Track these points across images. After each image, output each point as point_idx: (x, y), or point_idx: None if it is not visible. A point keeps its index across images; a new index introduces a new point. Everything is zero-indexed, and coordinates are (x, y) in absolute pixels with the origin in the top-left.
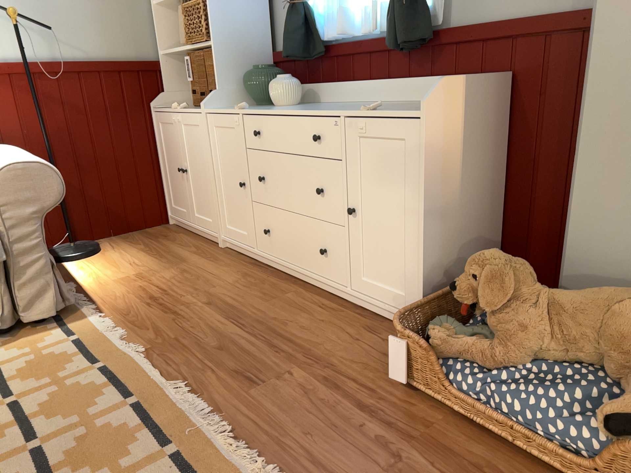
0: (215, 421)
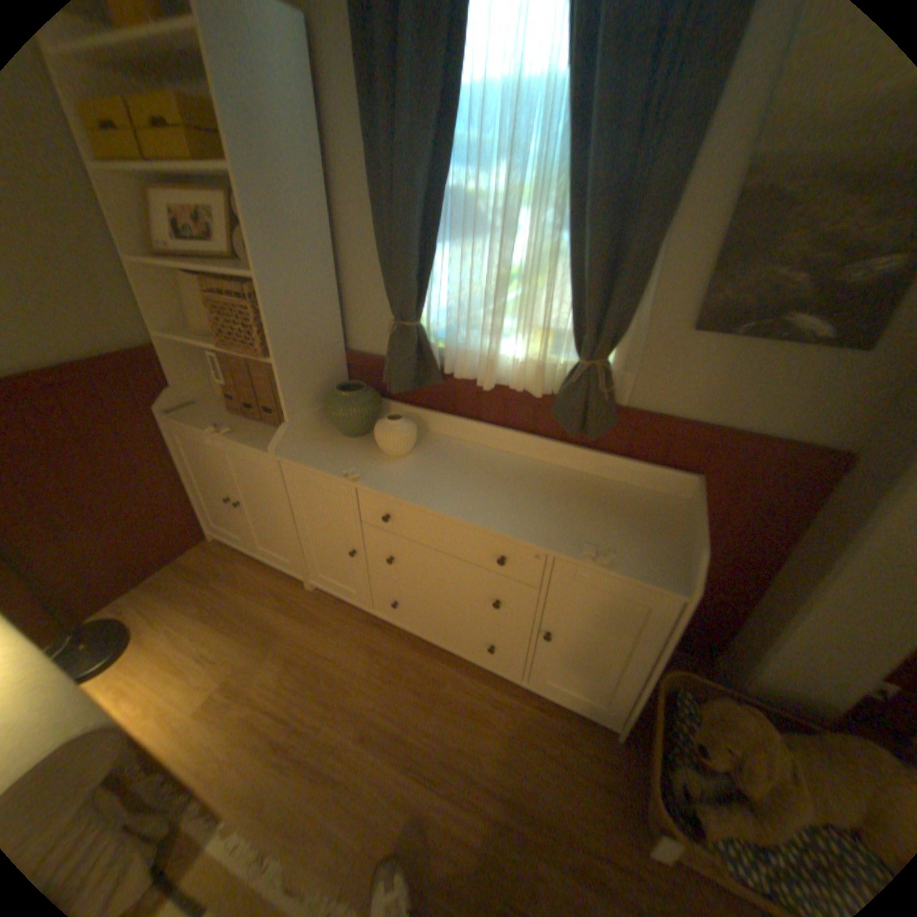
0: None
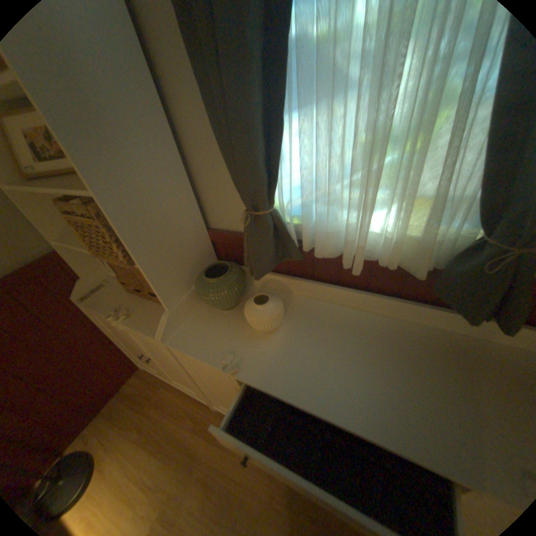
0: None
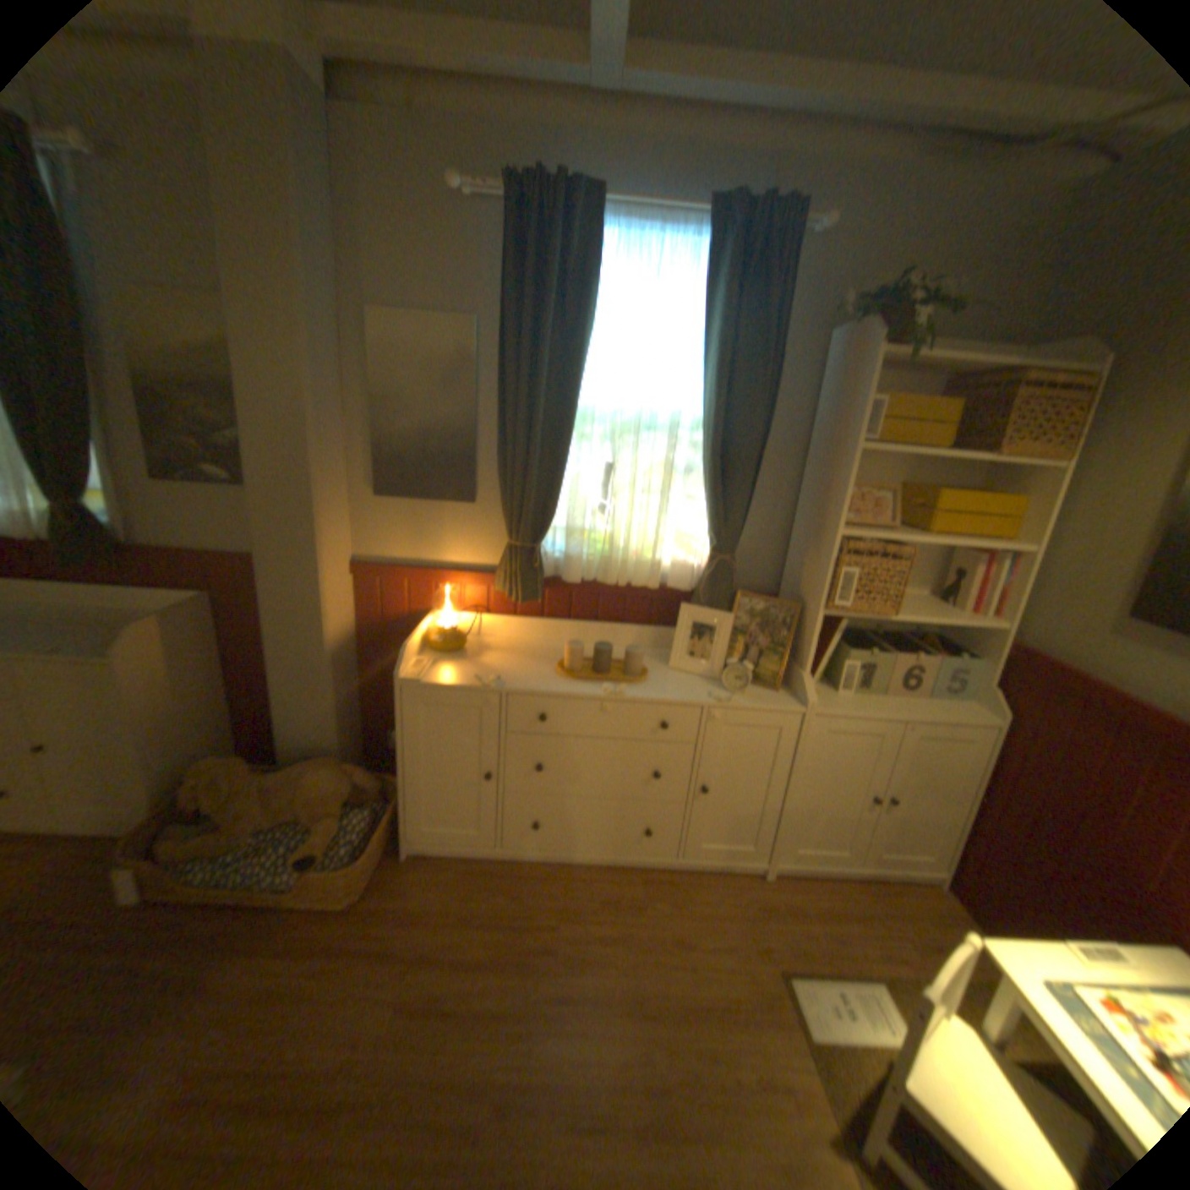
0: None
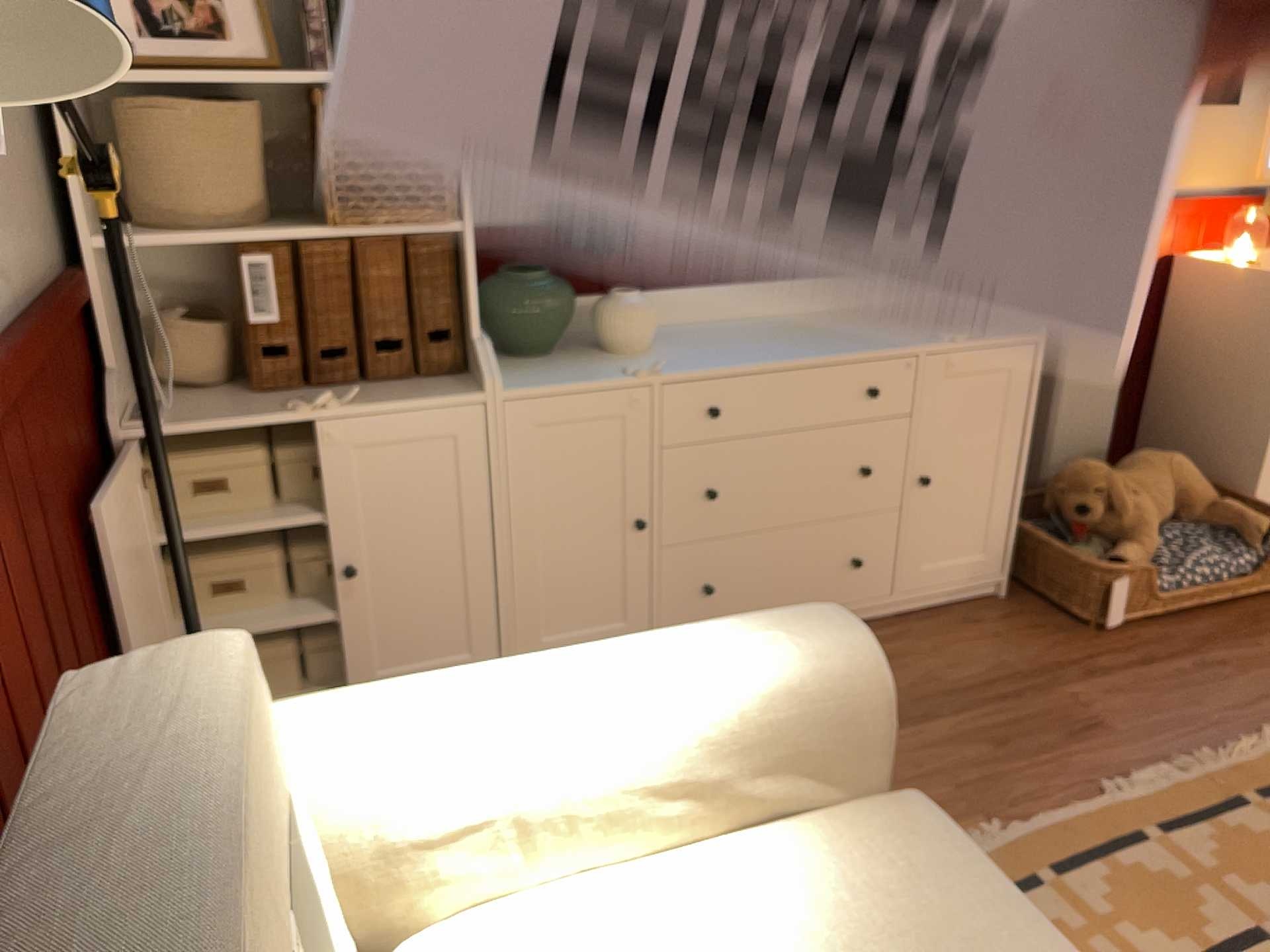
0: (1189, 763)
